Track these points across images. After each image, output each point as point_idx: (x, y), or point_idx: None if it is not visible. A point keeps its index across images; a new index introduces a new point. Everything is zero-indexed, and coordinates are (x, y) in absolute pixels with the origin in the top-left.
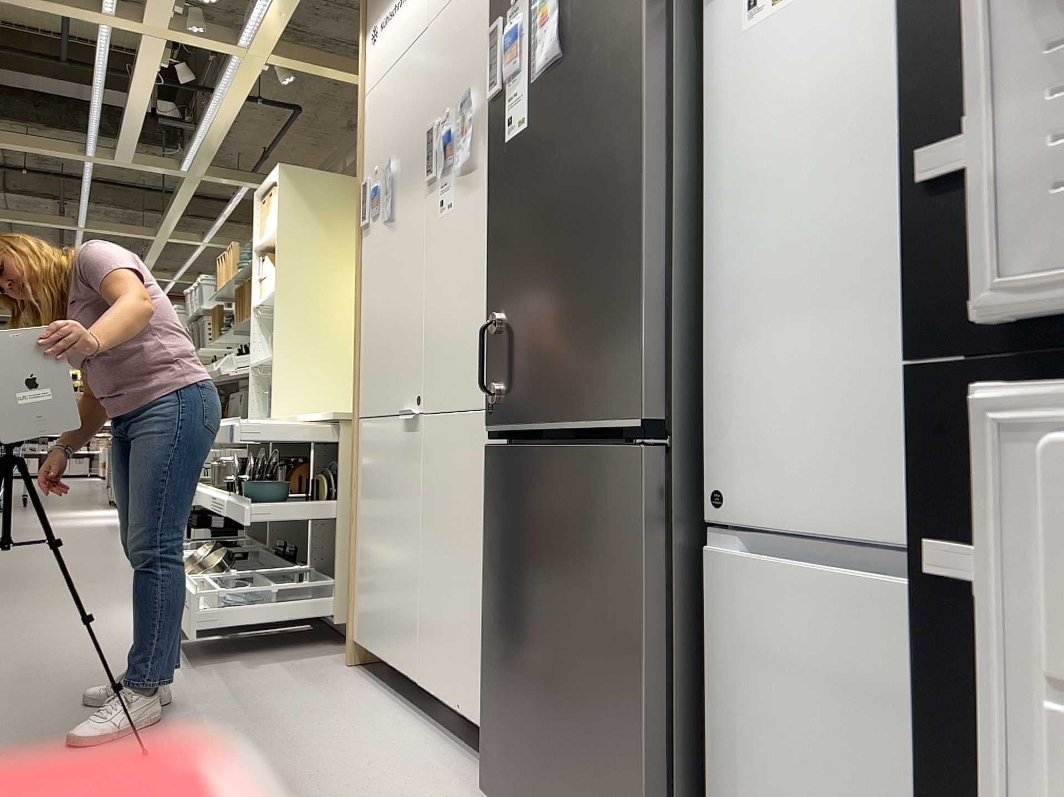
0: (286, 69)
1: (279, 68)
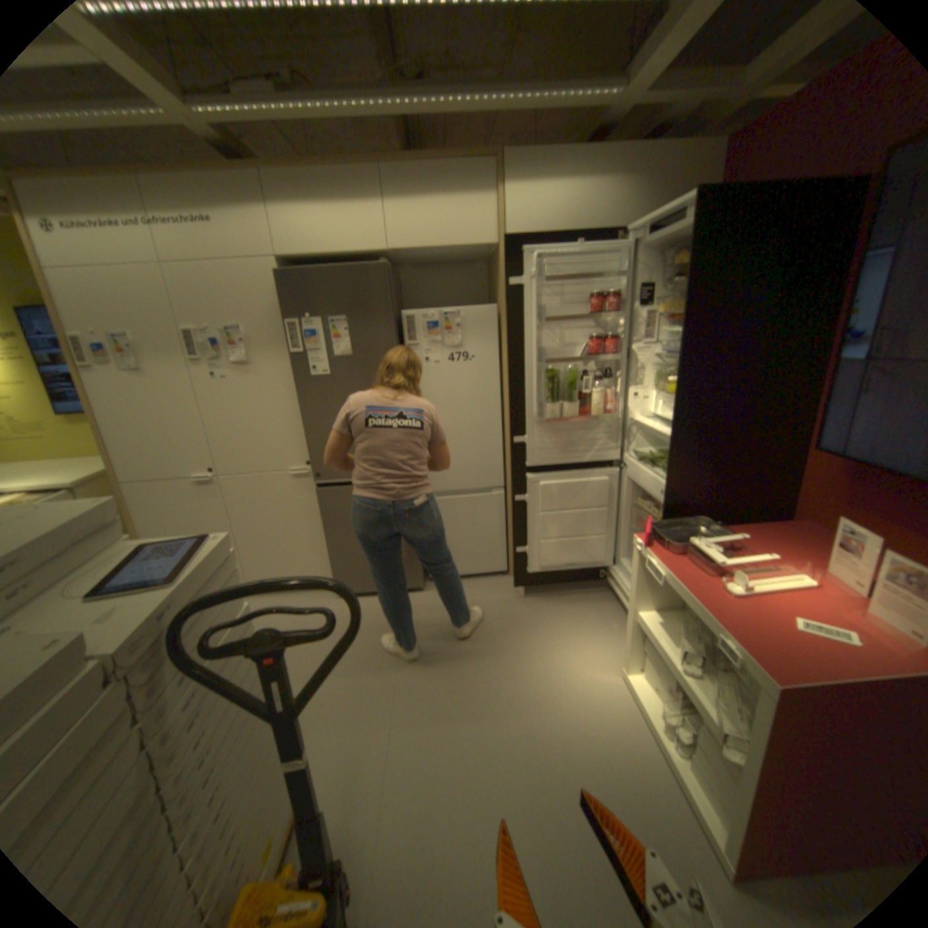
0: None
1: None
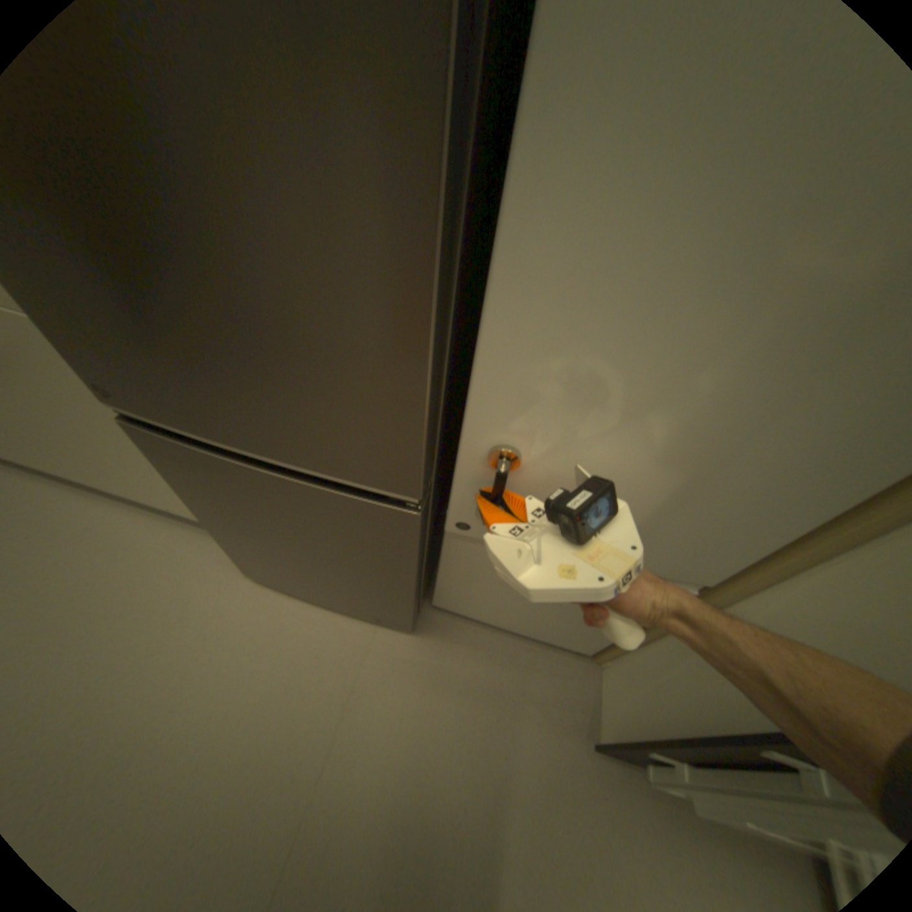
0: None
1: None
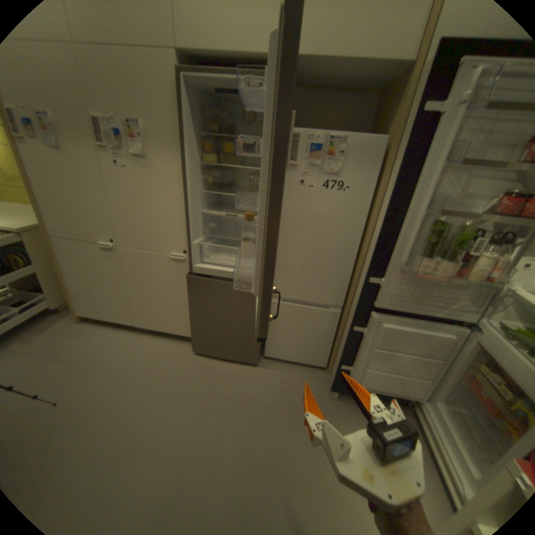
0: None
1: None
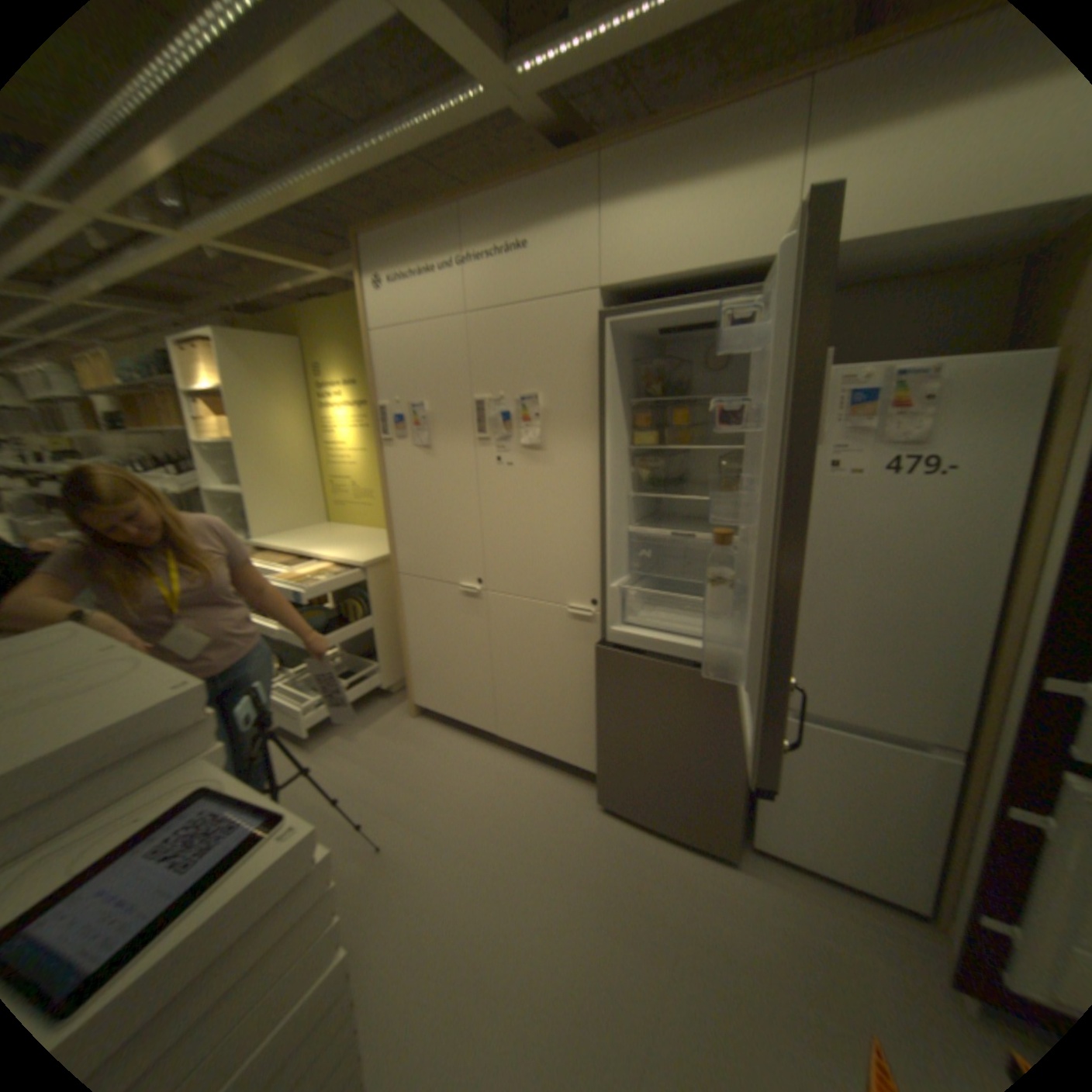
0: (208, 240)
1: (201, 239)
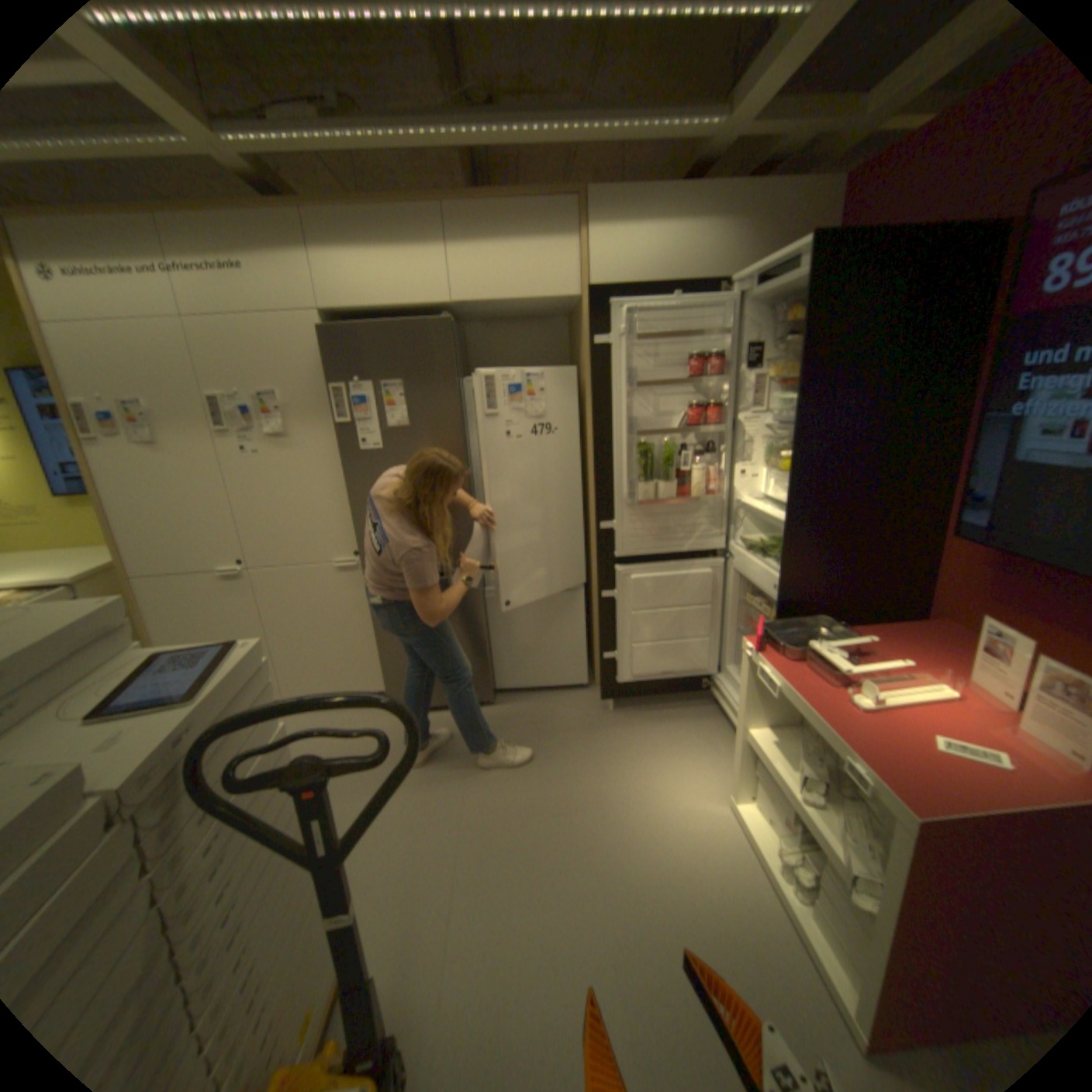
0: None
1: None
